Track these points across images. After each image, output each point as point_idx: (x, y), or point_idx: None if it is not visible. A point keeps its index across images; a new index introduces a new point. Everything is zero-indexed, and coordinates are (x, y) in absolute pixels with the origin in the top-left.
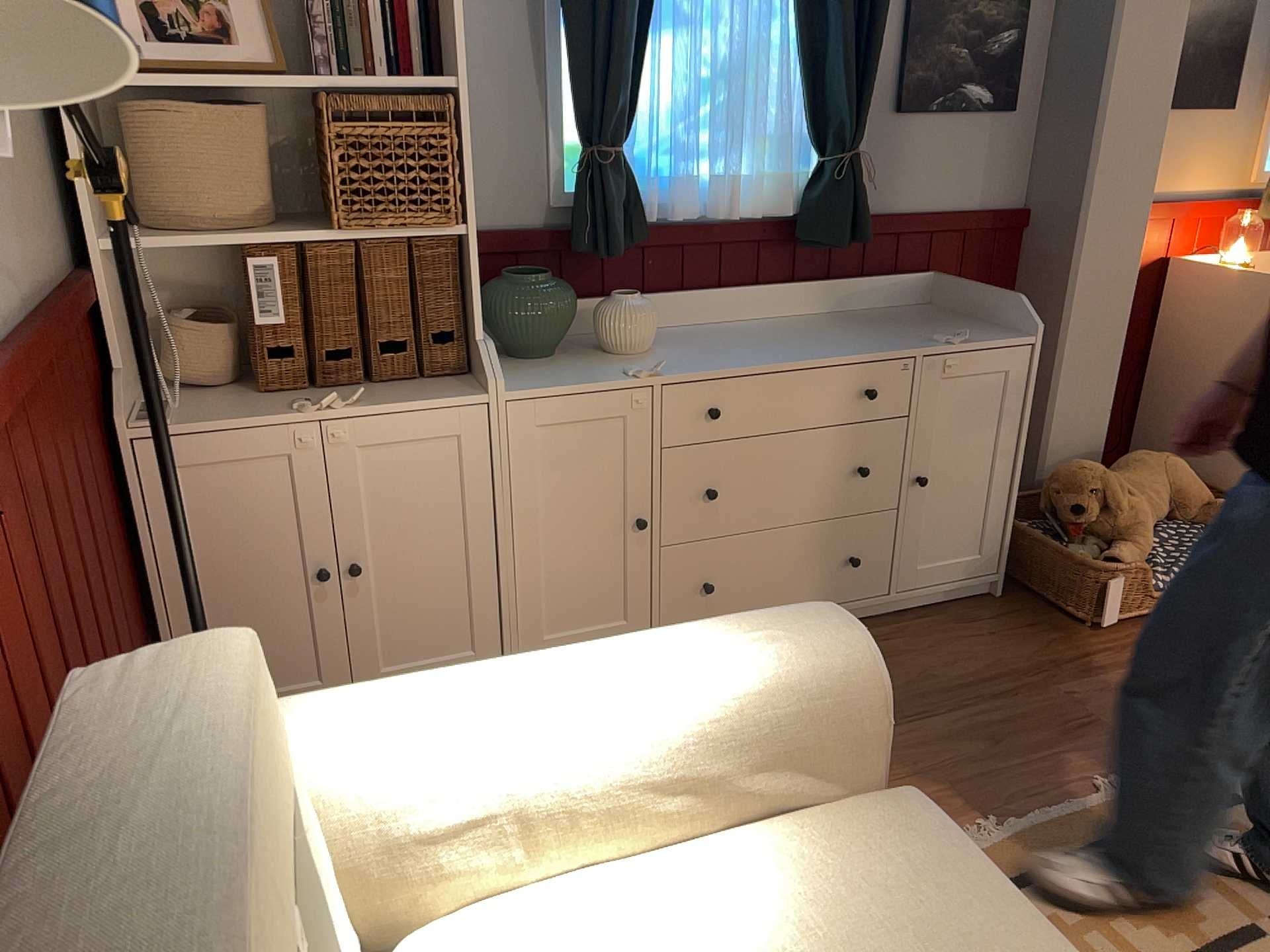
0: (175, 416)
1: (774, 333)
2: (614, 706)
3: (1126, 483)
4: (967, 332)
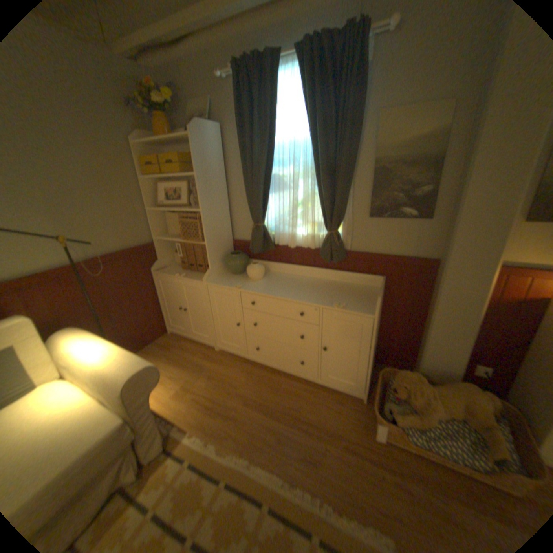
0: (163, 271)
1: (301, 284)
2: (86, 363)
3: (439, 394)
4: (344, 305)
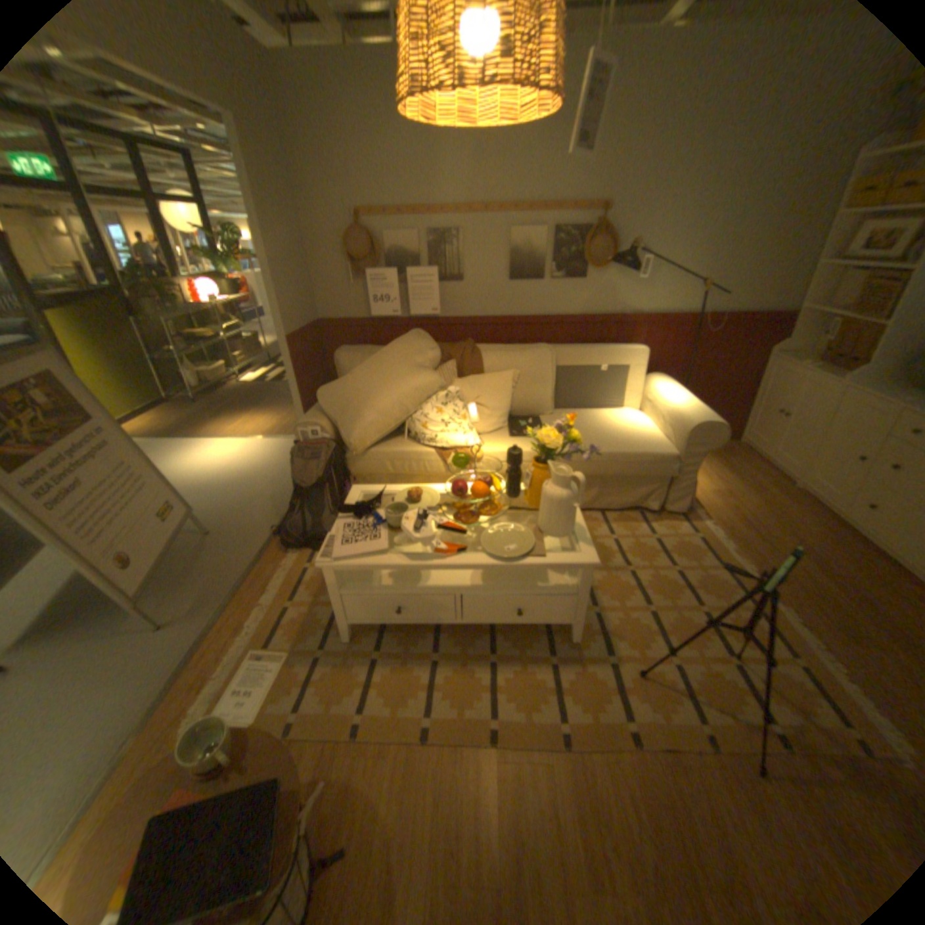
0: (787, 355)
1: None
2: (671, 401)
3: None
4: None
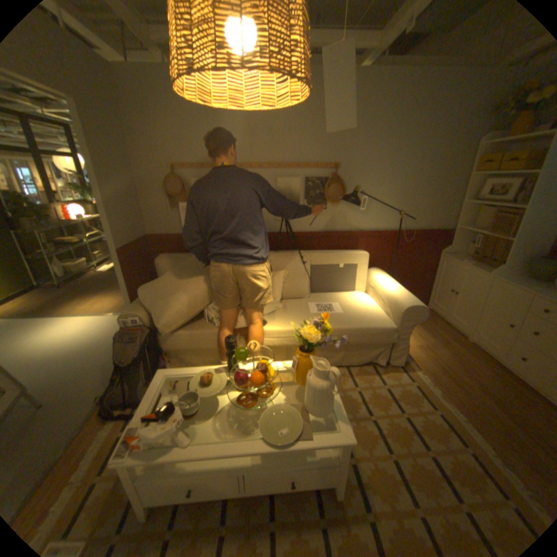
0: (452, 255)
1: None
2: (387, 288)
3: None
4: None
